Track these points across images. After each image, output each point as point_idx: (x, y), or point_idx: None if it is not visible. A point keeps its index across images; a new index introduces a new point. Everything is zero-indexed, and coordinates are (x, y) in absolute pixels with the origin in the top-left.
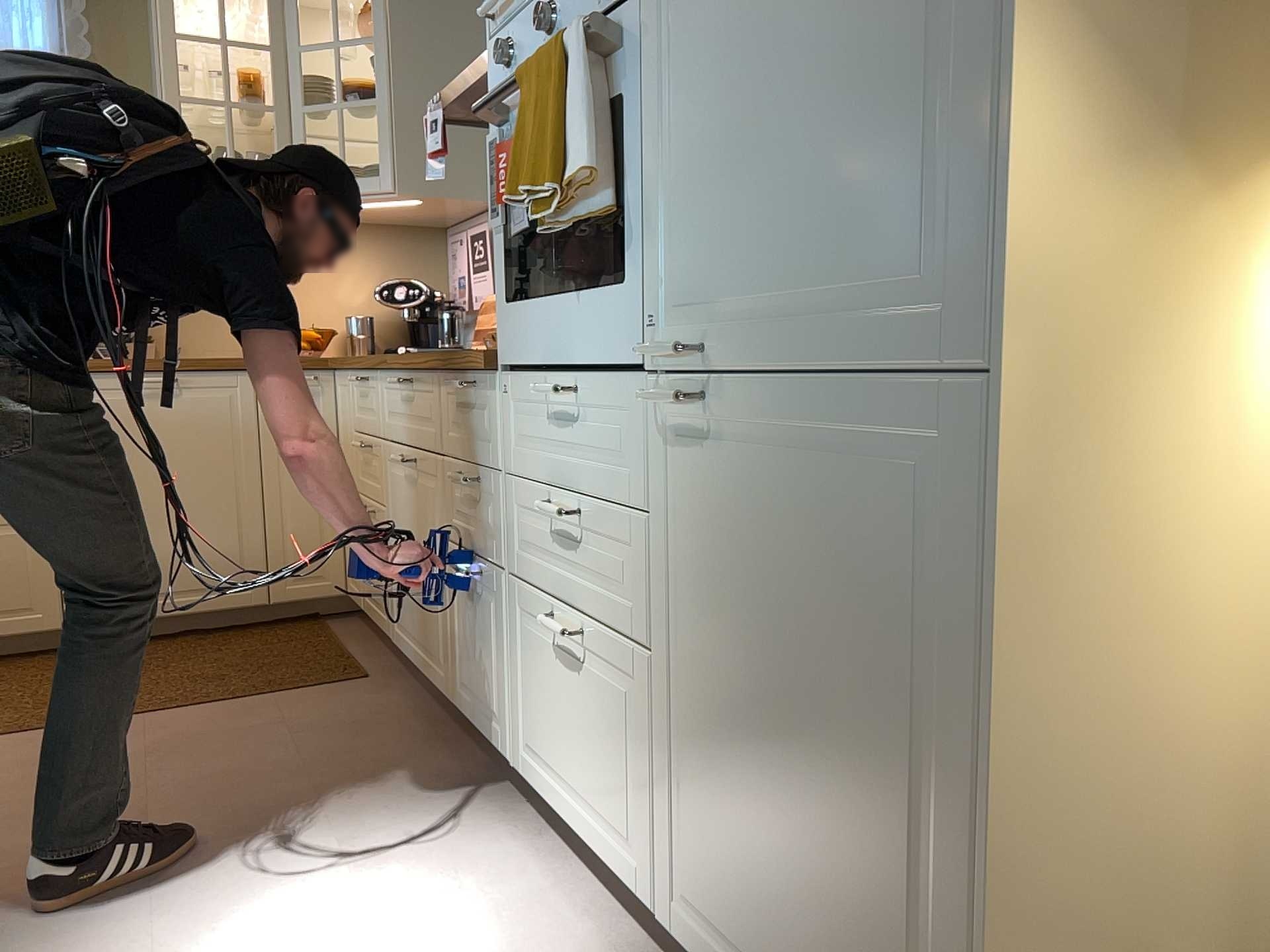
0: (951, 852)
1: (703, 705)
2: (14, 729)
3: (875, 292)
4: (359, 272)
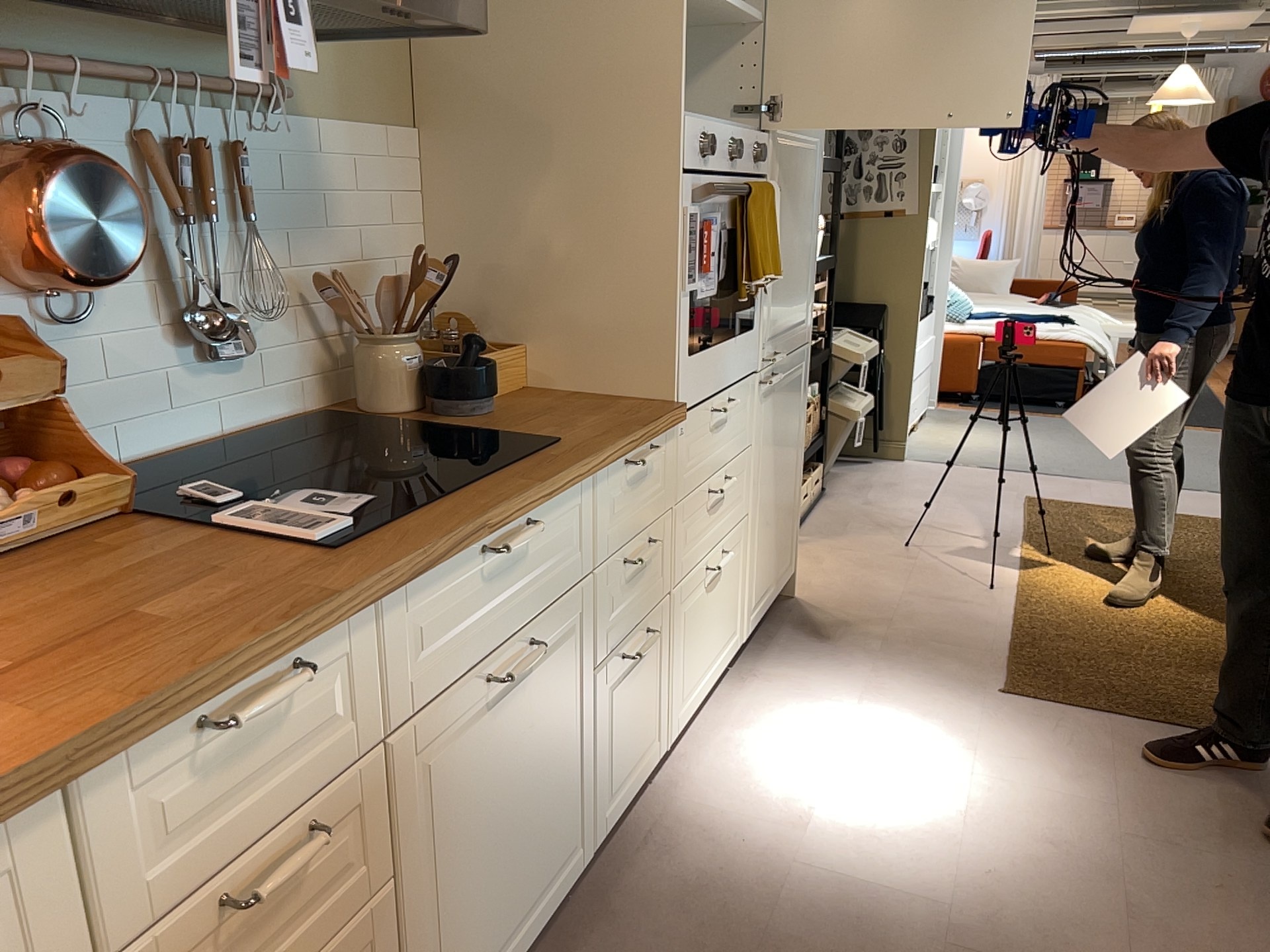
0: (796, 471)
1: (761, 507)
2: None
3: (797, 324)
4: None
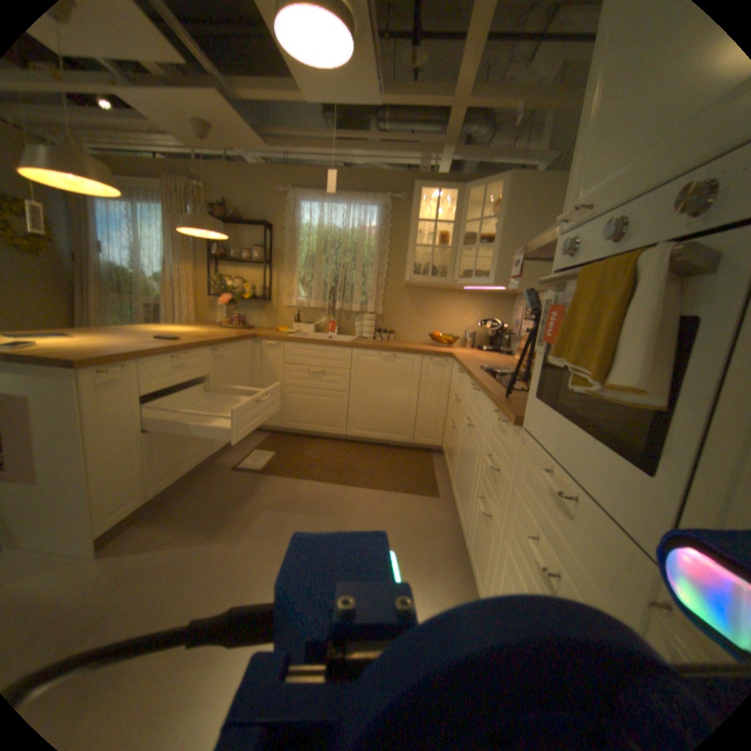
0: None
1: None
2: (317, 477)
3: None
4: (473, 313)
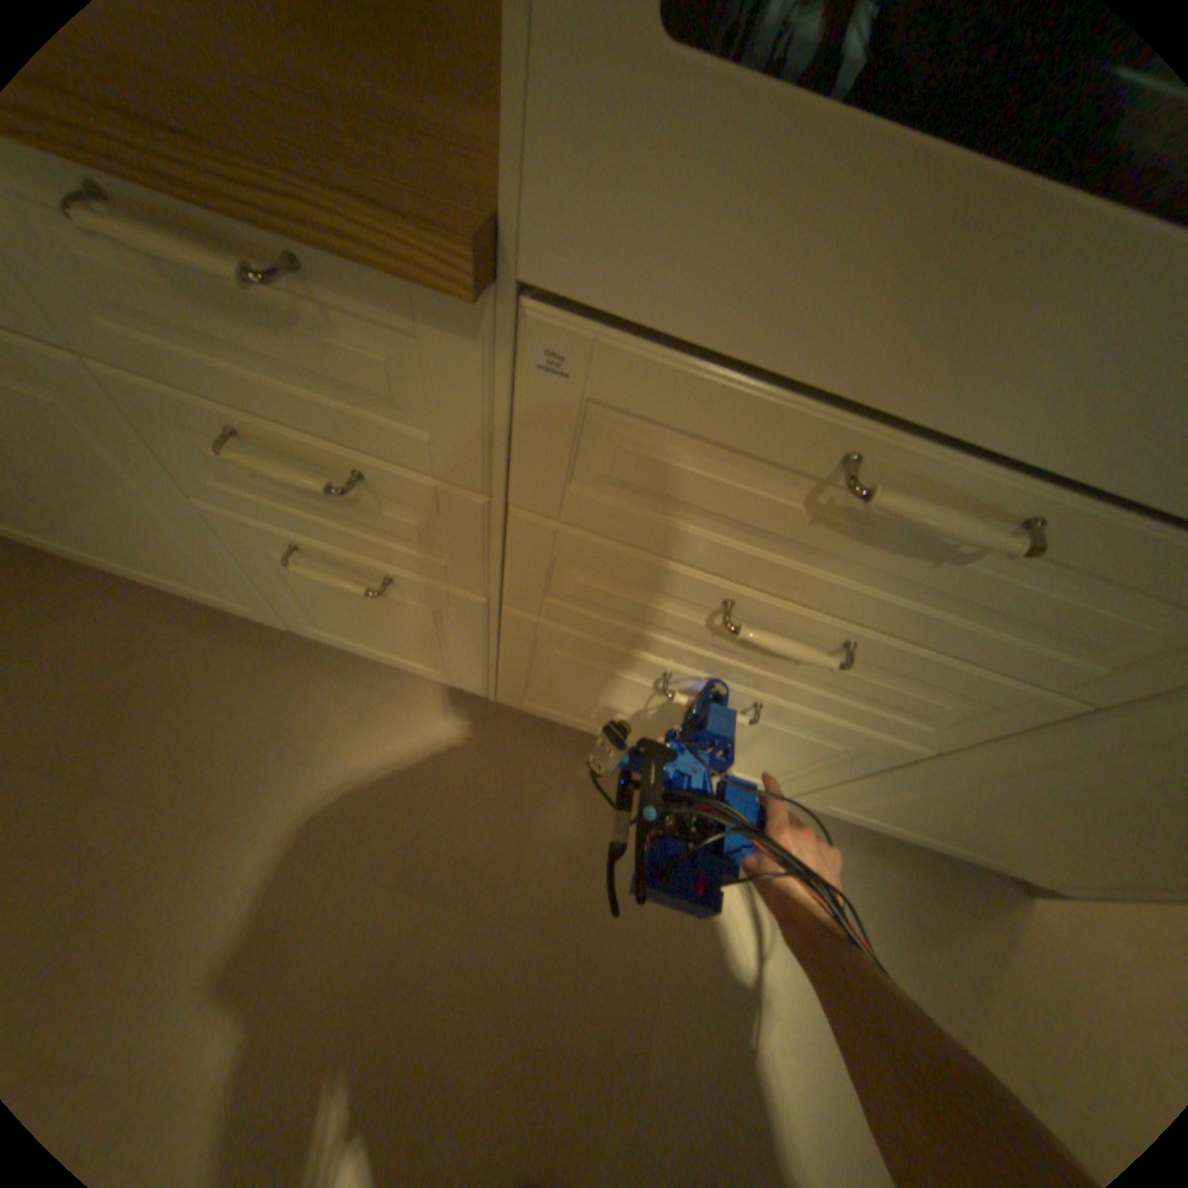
0: None
1: (1018, 791)
2: None
3: None
4: None
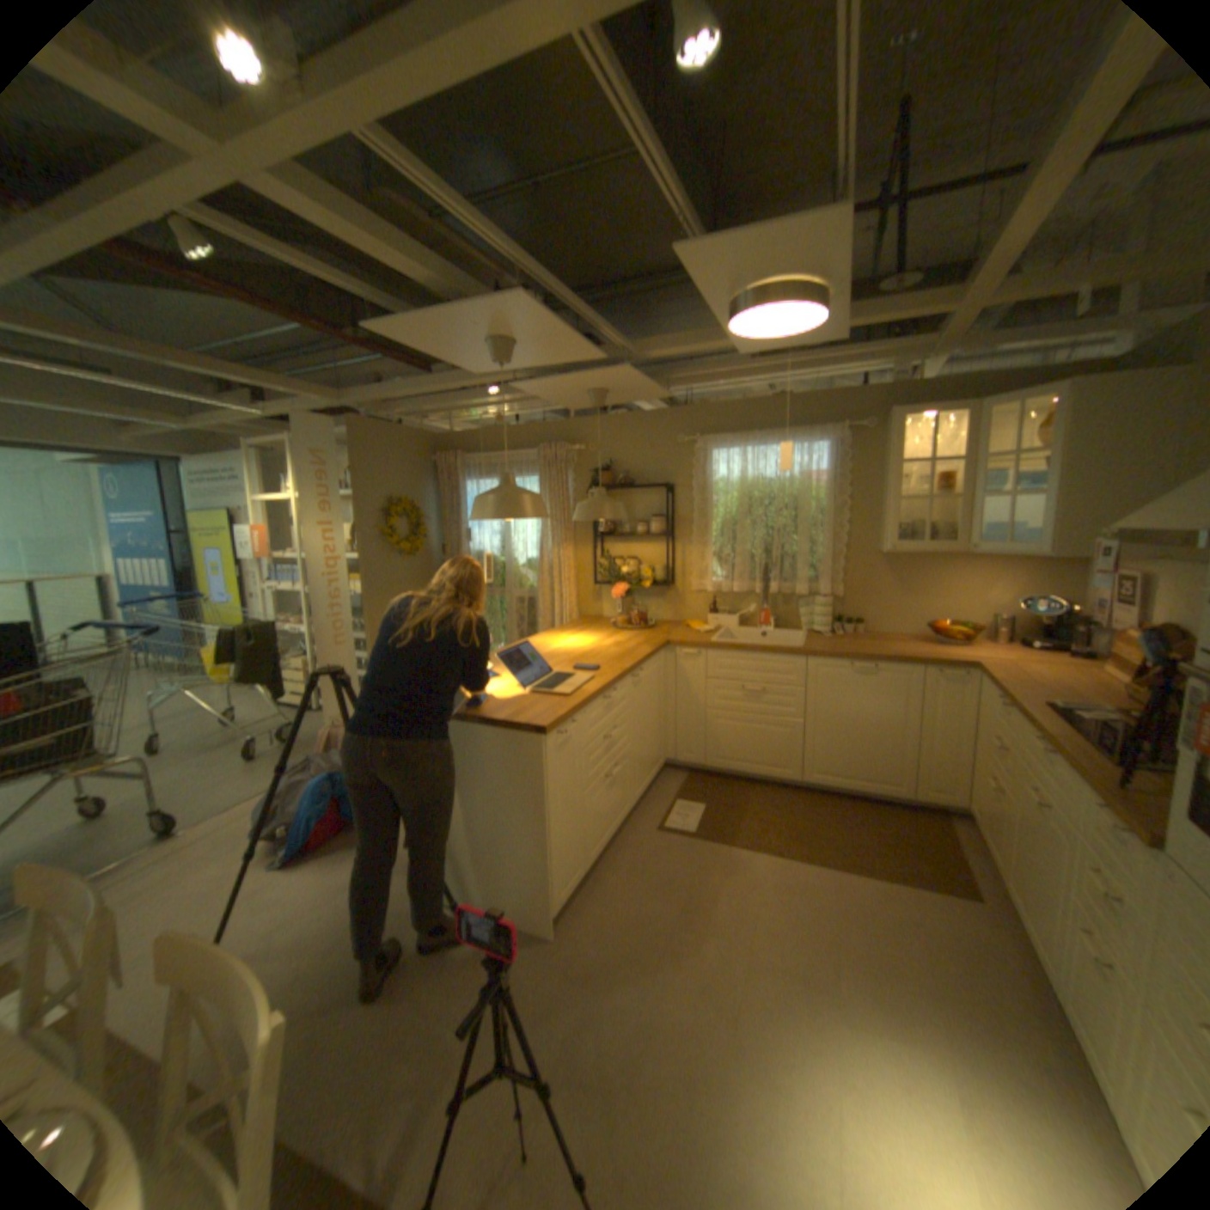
0: None
1: None
2: (777, 851)
3: None
4: (1009, 584)
